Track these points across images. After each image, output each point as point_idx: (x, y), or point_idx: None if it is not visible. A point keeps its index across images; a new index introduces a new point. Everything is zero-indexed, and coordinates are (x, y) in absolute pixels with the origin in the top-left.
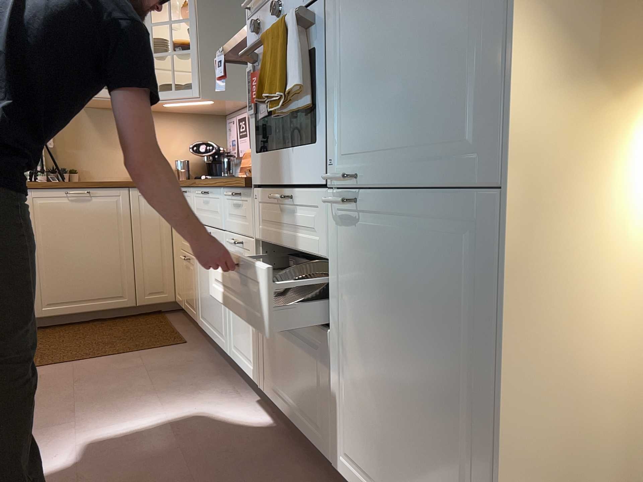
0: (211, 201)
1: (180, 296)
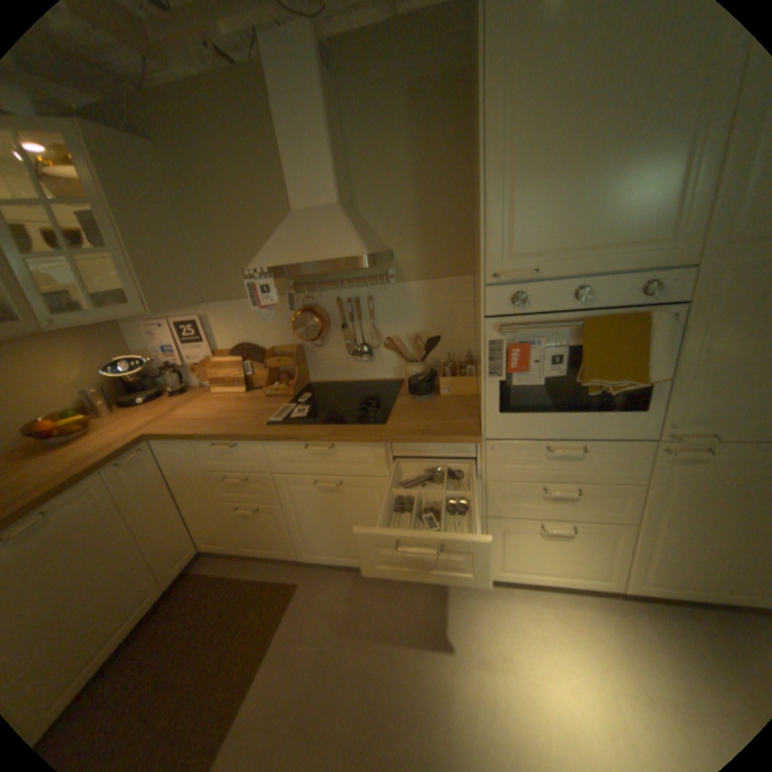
0: (342, 453)
1: (217, 546)
